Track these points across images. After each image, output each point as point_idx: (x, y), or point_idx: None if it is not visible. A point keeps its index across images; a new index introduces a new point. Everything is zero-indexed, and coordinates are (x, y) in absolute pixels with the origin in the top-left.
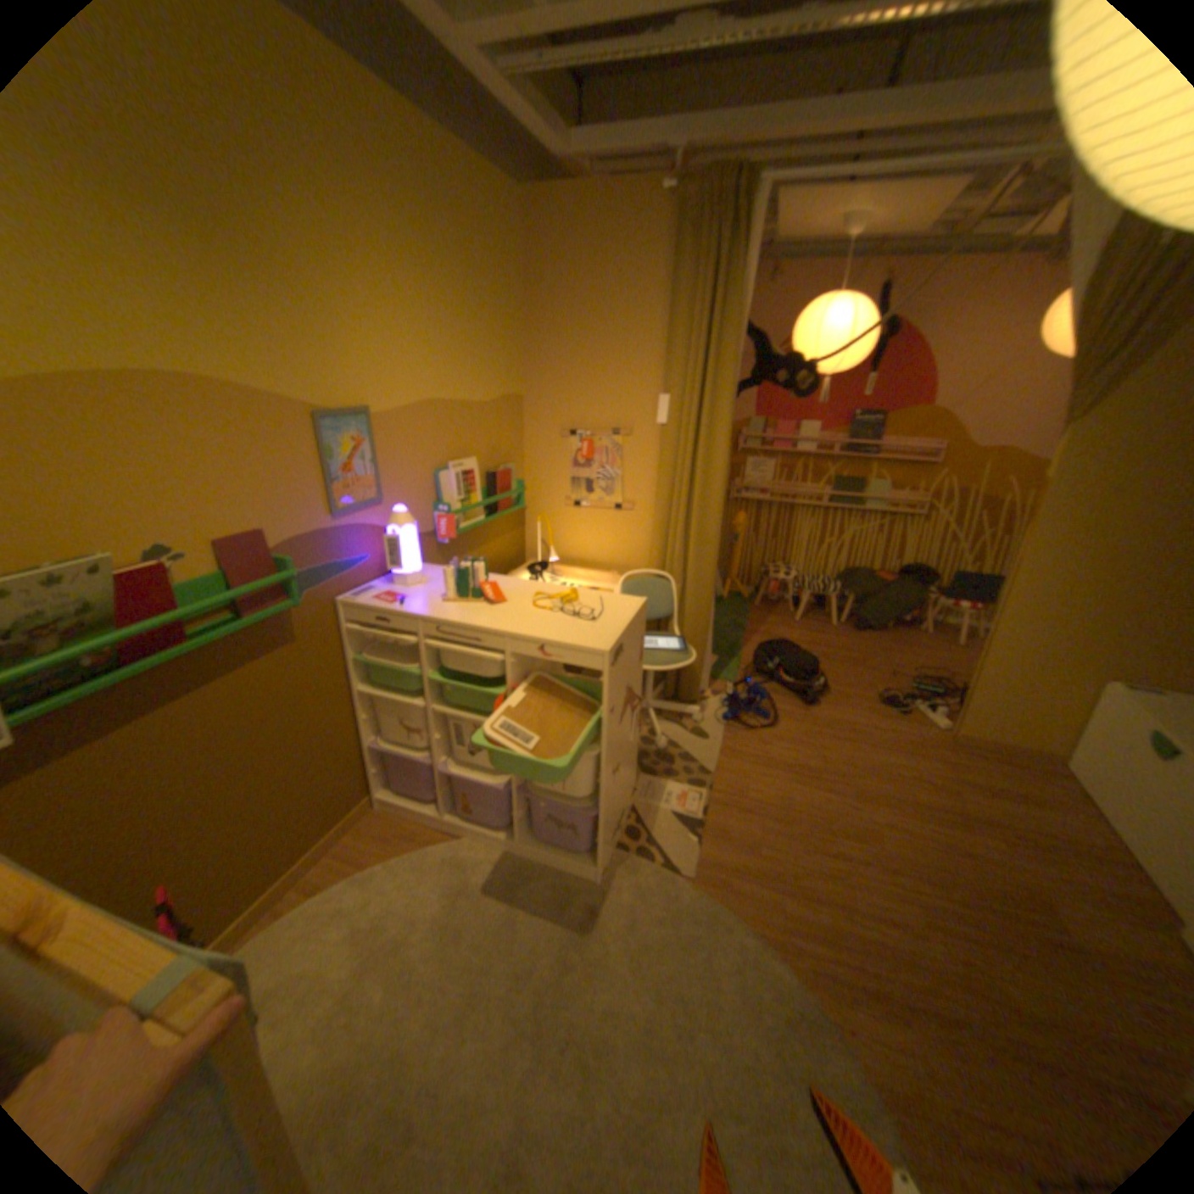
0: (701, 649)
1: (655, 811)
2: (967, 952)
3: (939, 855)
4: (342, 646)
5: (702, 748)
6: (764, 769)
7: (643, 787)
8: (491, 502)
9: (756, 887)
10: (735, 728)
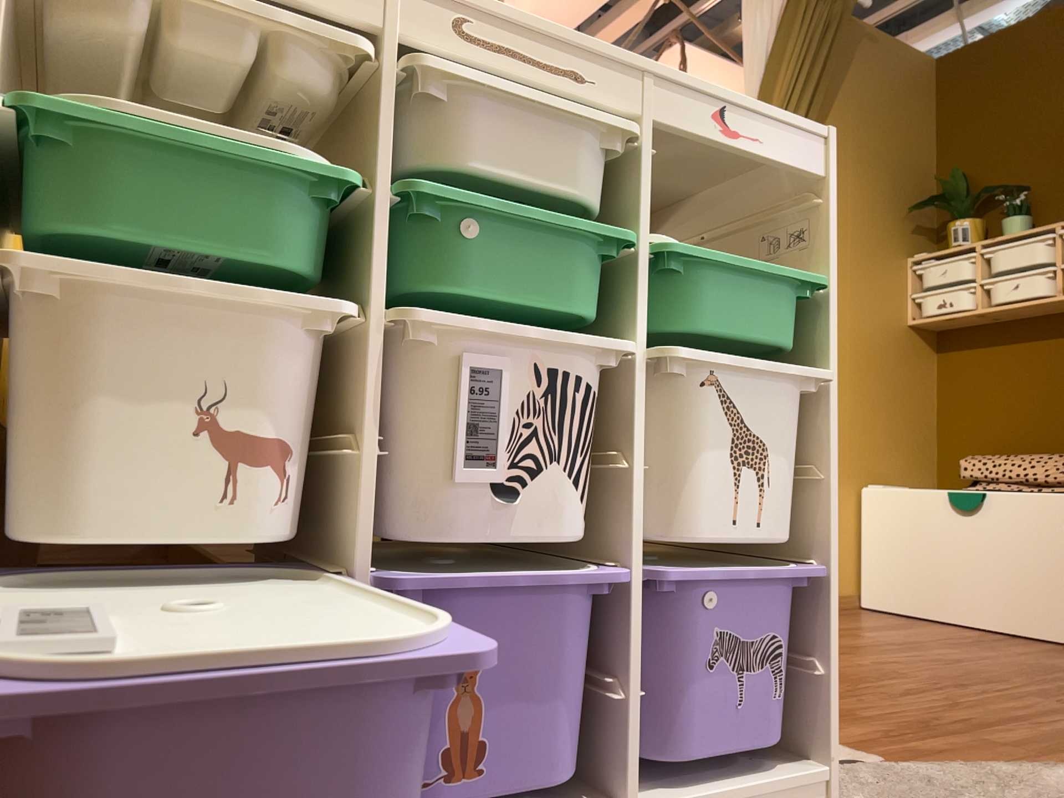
0: None
1: None
2: None
3: (938, 661)
4: None
5: None
6: None
7: None
8: None
9: (929, 733)
10: None
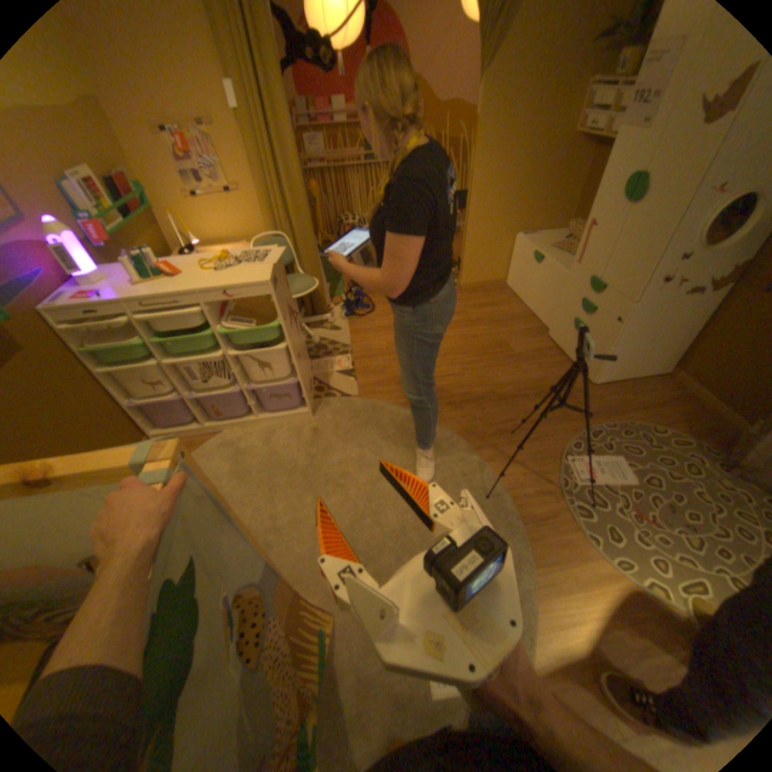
0: (319, 278)
1: (326, 374)
2: (478, 373)
3: (461, 341)
4: (63, 344)
5: (339, 335)
6: (375, 334)
7: (315, 366)
8: (121, 203)
9: (388, 386)
10: (353, 319)
